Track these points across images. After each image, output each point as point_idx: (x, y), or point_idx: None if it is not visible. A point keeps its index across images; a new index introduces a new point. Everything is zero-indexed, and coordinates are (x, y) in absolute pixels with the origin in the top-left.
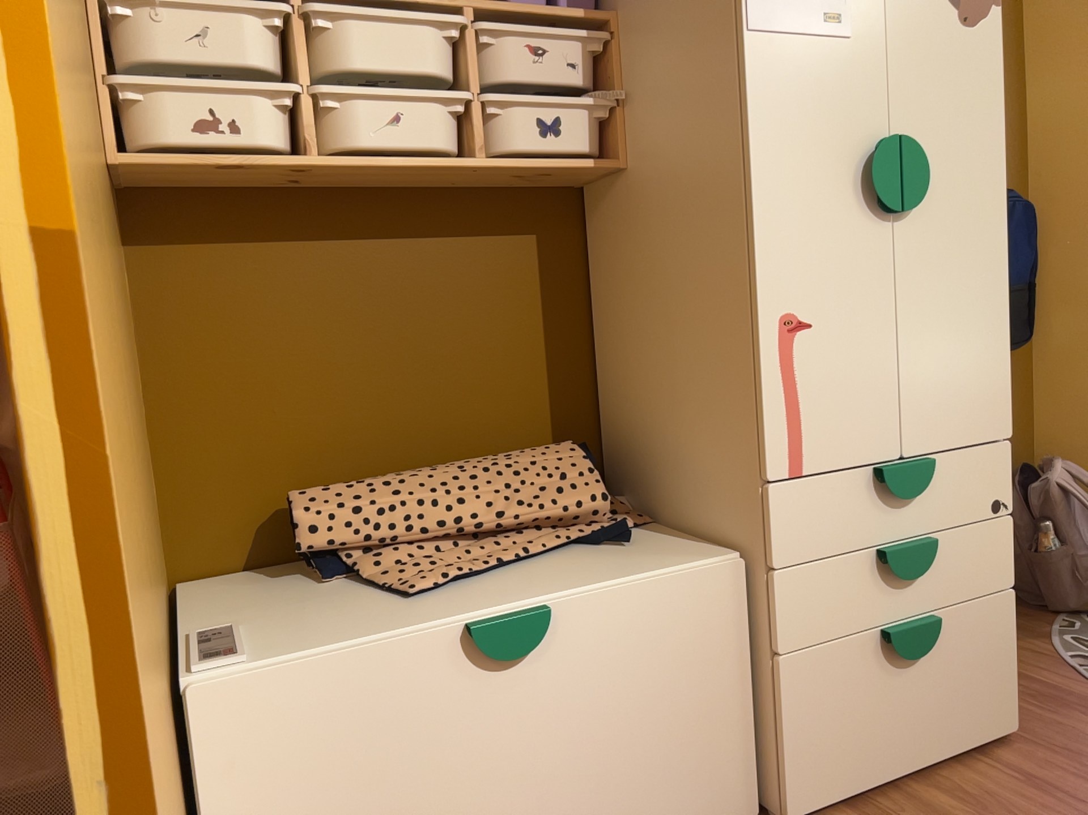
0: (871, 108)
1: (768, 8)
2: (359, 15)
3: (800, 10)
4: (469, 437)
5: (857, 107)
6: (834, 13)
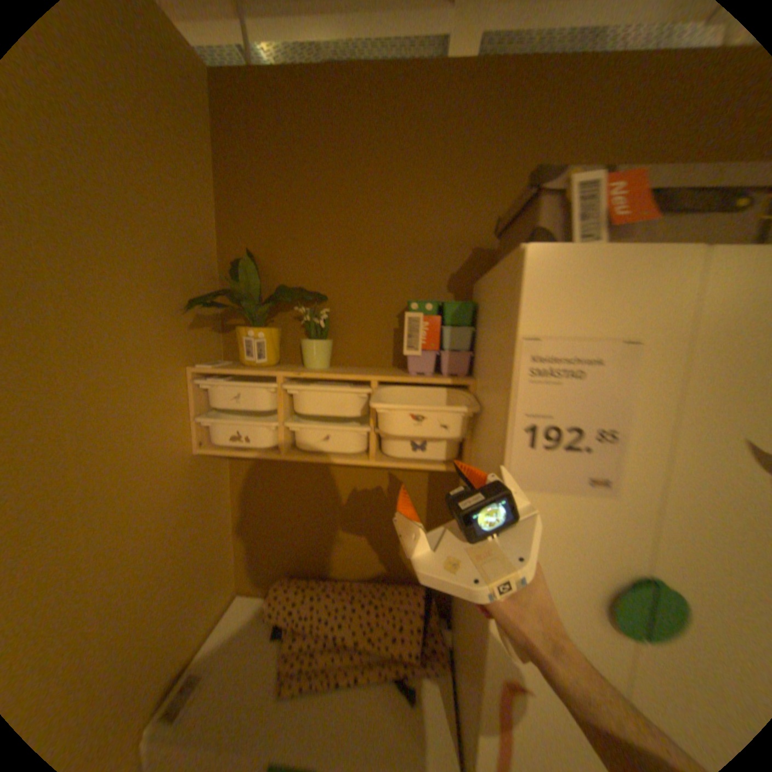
0: (633, 553)
1: (531, 473)
2: (310, 388)
3: (566, 476)
4: (374, 567)
5: (616, 551)
6: (605, 479)
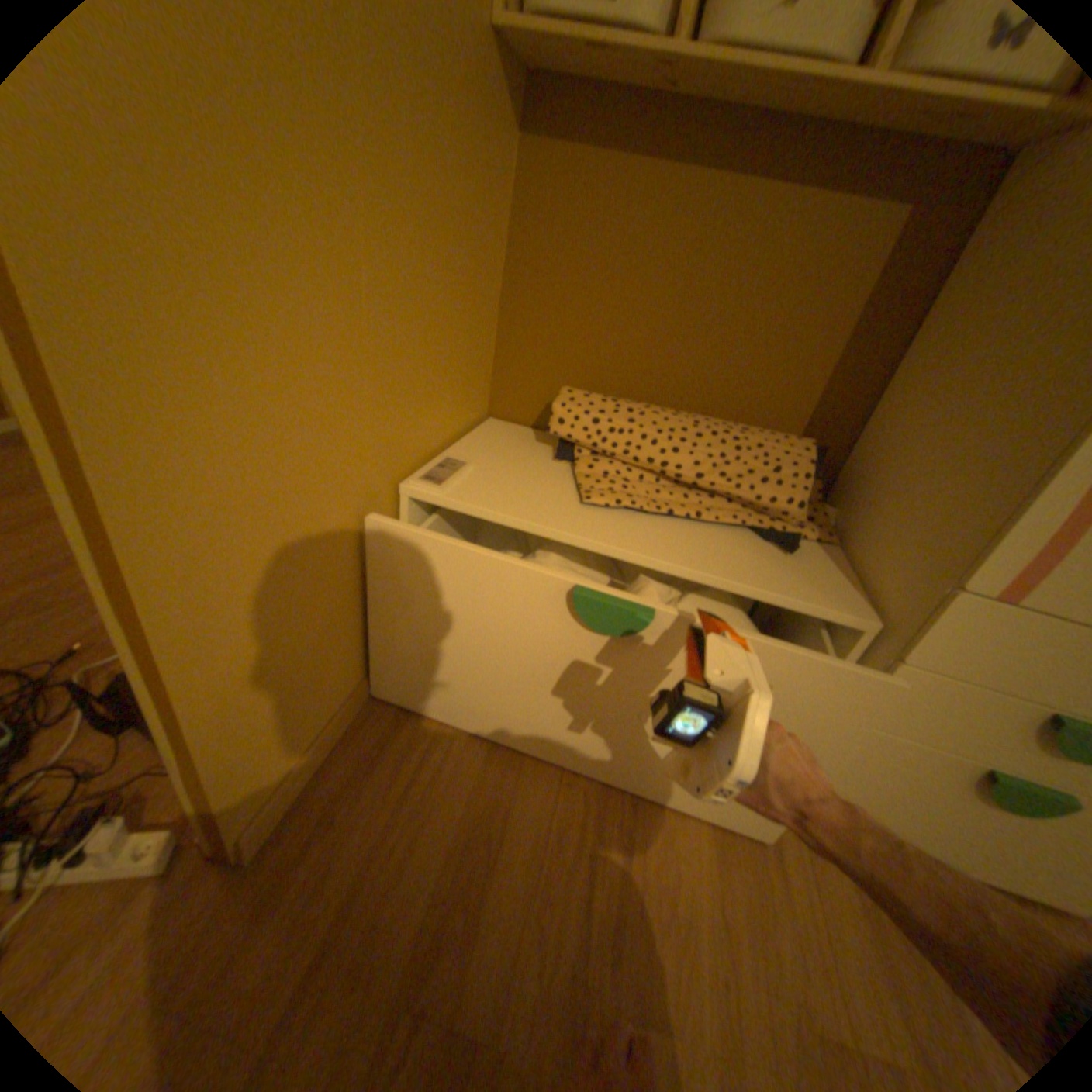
0: None
1: None
2: None
3: None
4: (726, 399)
5: None
6: None
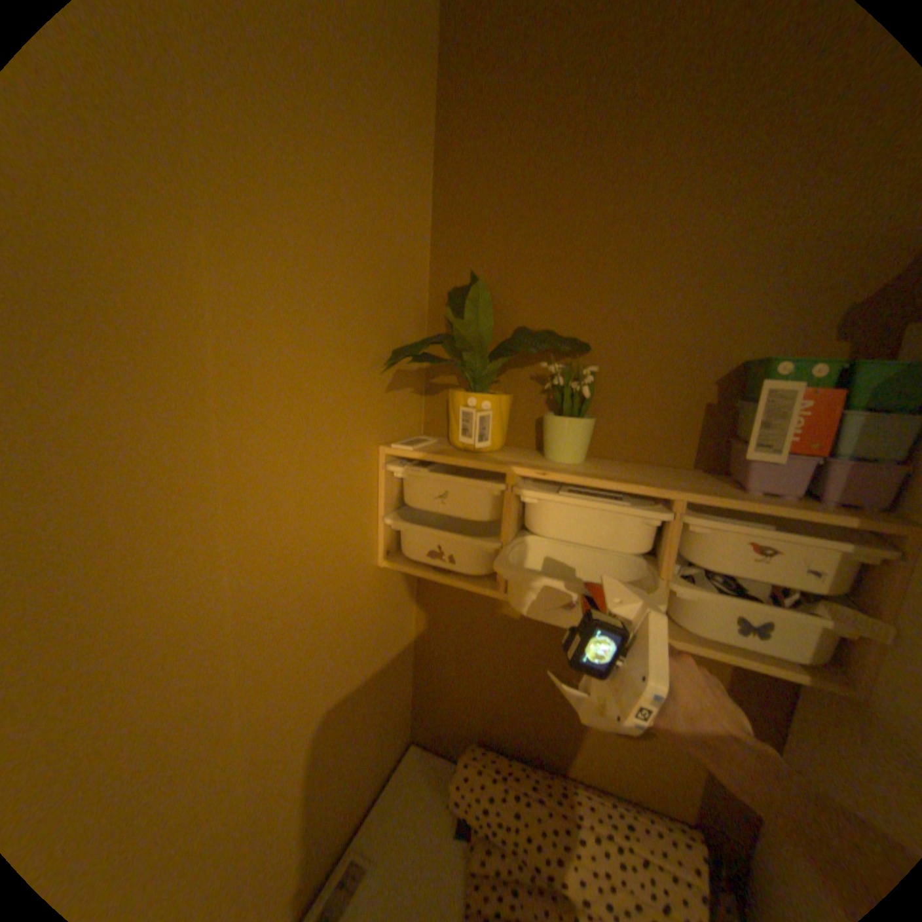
0: None
1: None
2: (560, 497)
3: None
4: (614, 770)
5: None
6: None
